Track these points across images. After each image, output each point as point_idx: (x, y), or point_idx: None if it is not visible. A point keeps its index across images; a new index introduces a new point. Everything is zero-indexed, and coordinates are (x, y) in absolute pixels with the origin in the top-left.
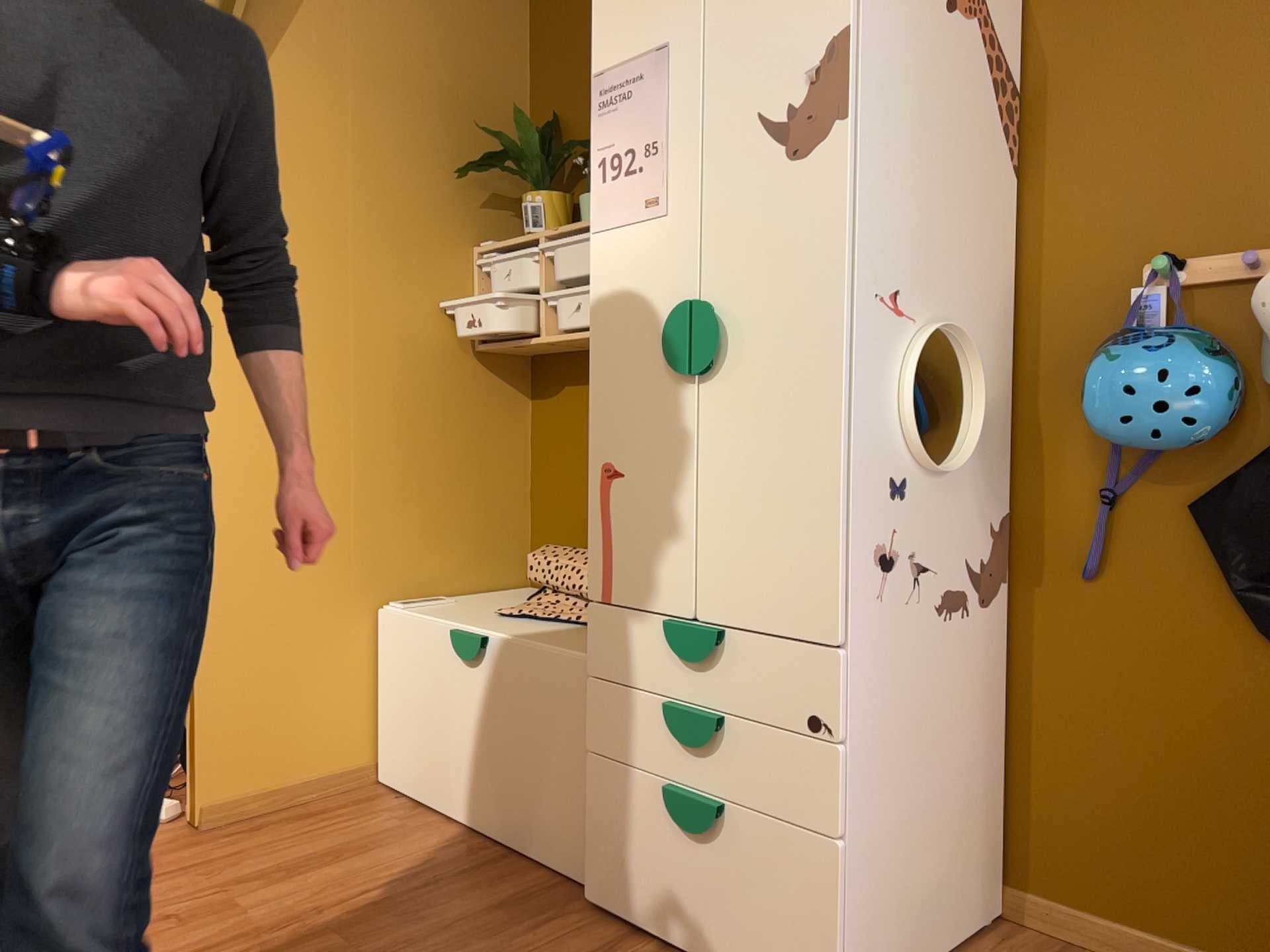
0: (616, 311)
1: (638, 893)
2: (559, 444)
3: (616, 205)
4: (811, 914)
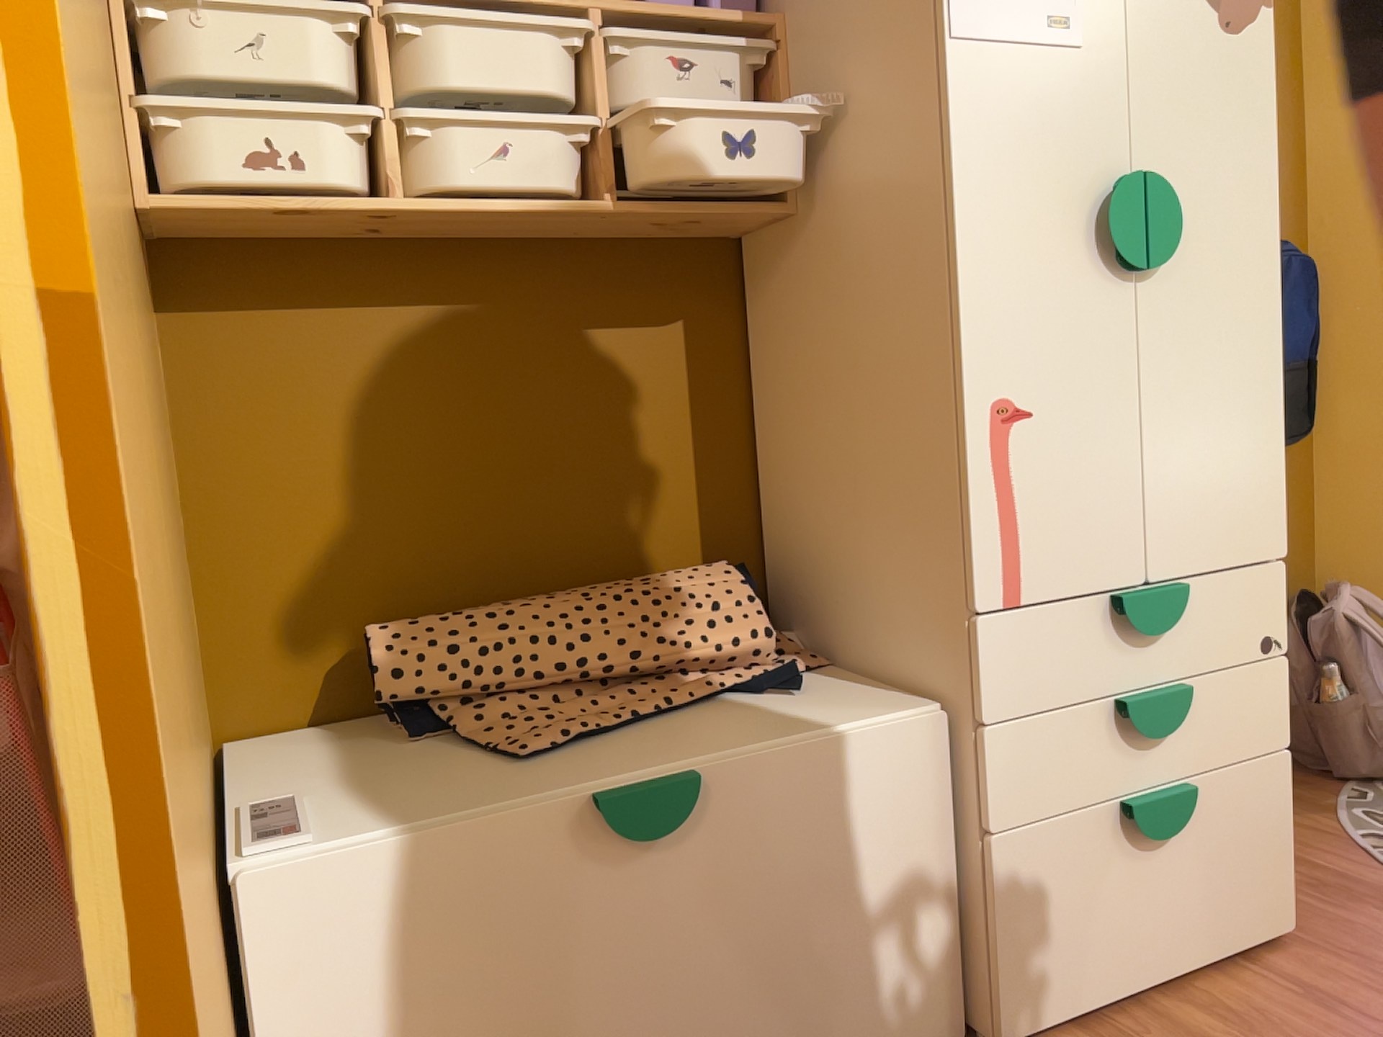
0: (1005, 172)
1: (1087, 969)
2: (285, 431)
3: (997, 8)
4: (1272, 834)
